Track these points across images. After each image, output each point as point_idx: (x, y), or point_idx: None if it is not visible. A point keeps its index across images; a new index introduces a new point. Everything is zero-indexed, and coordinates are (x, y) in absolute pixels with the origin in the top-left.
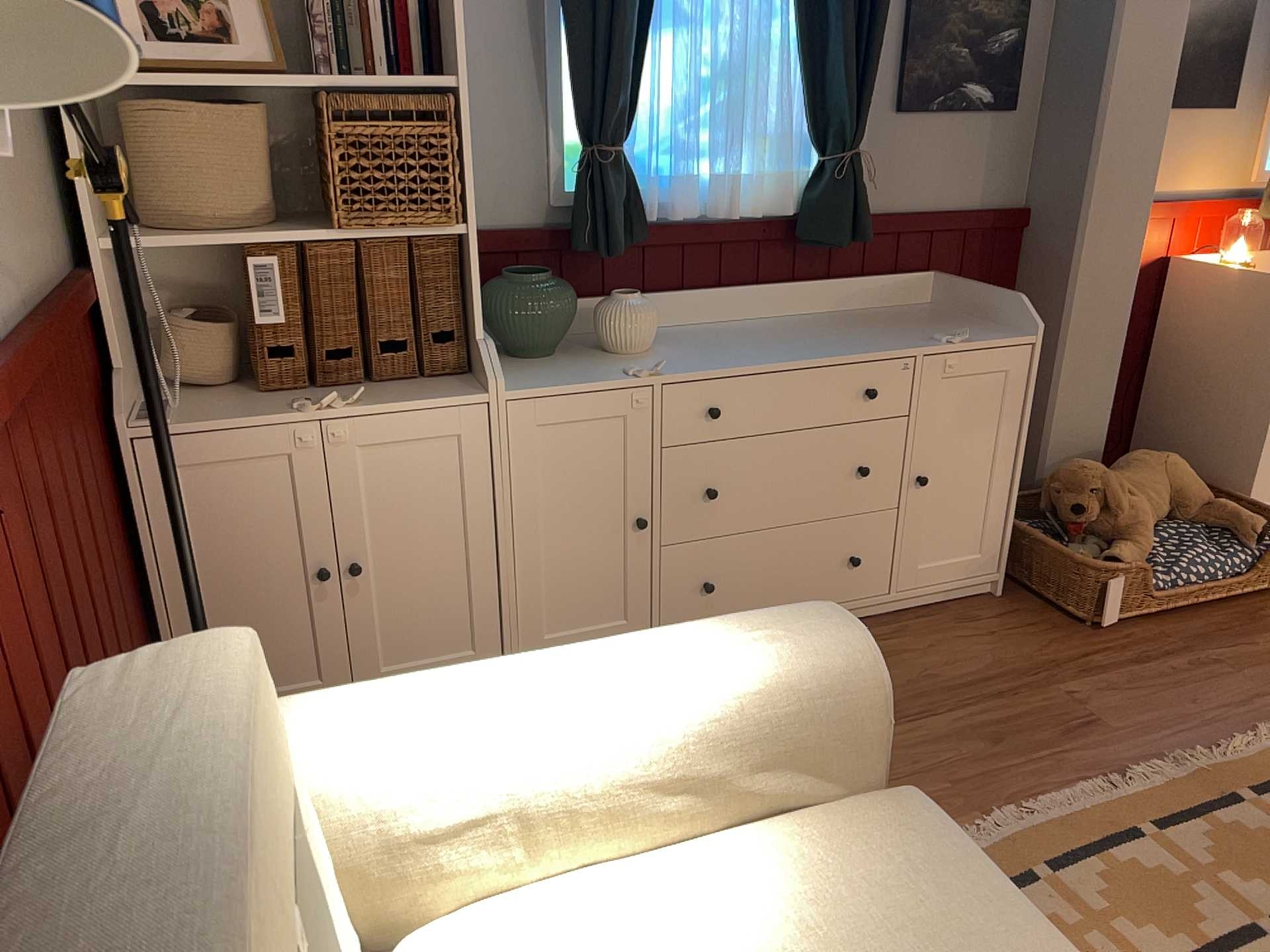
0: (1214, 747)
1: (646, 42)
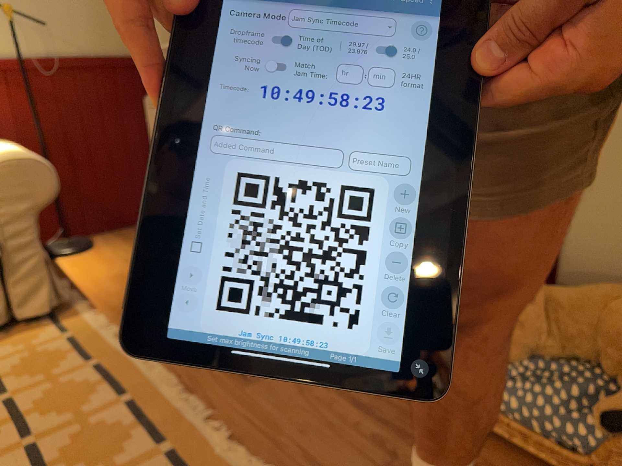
0: (231, 439)
1: None
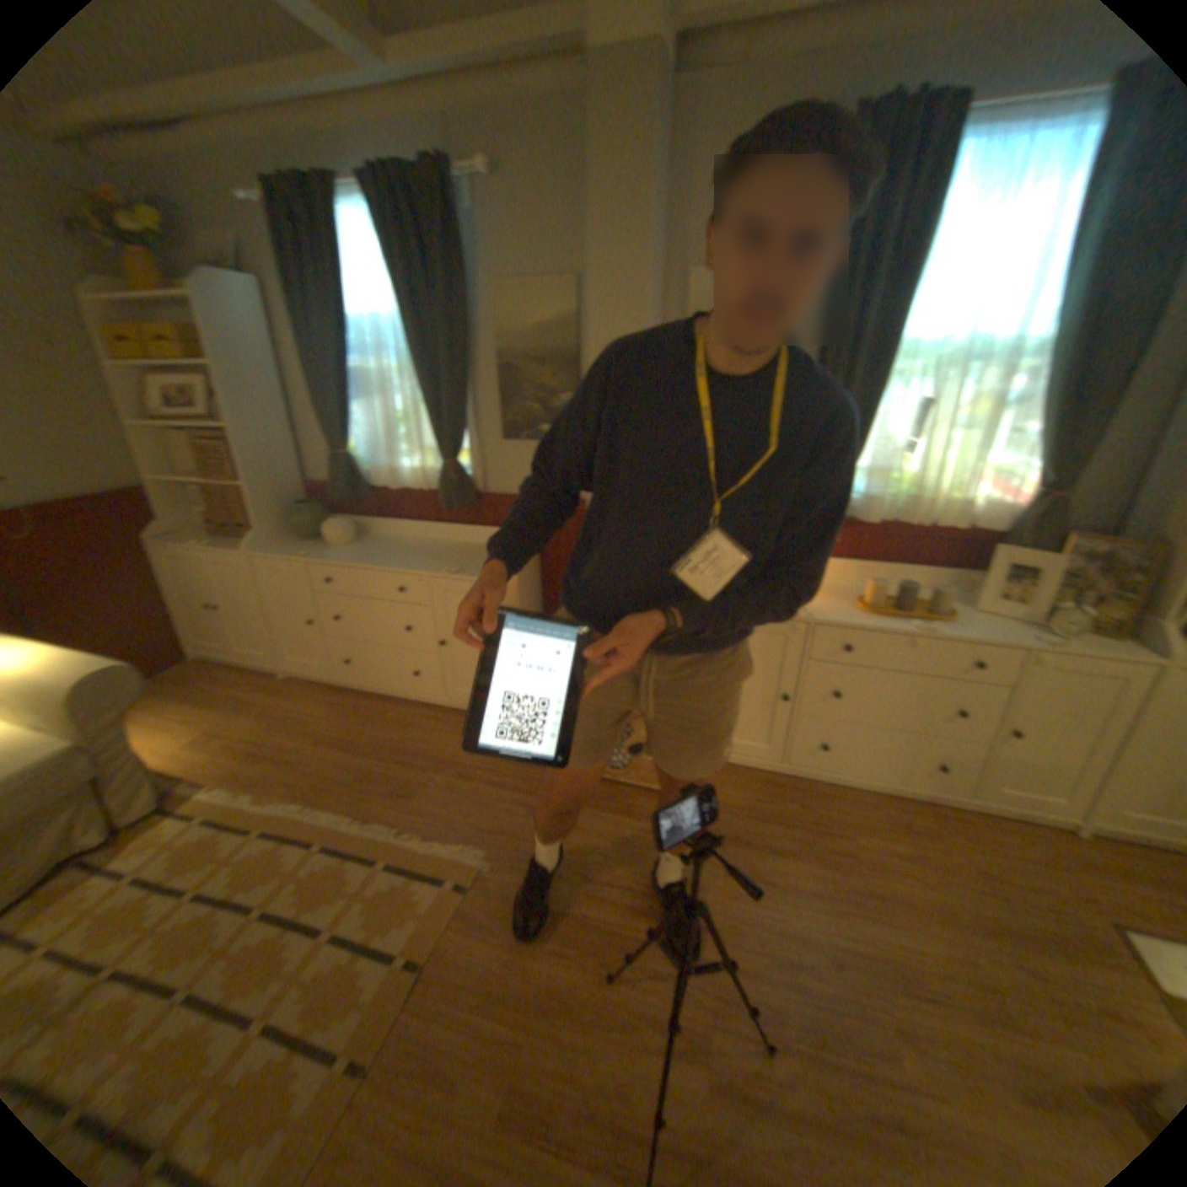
0: (420, 842)
1: (348, 403)
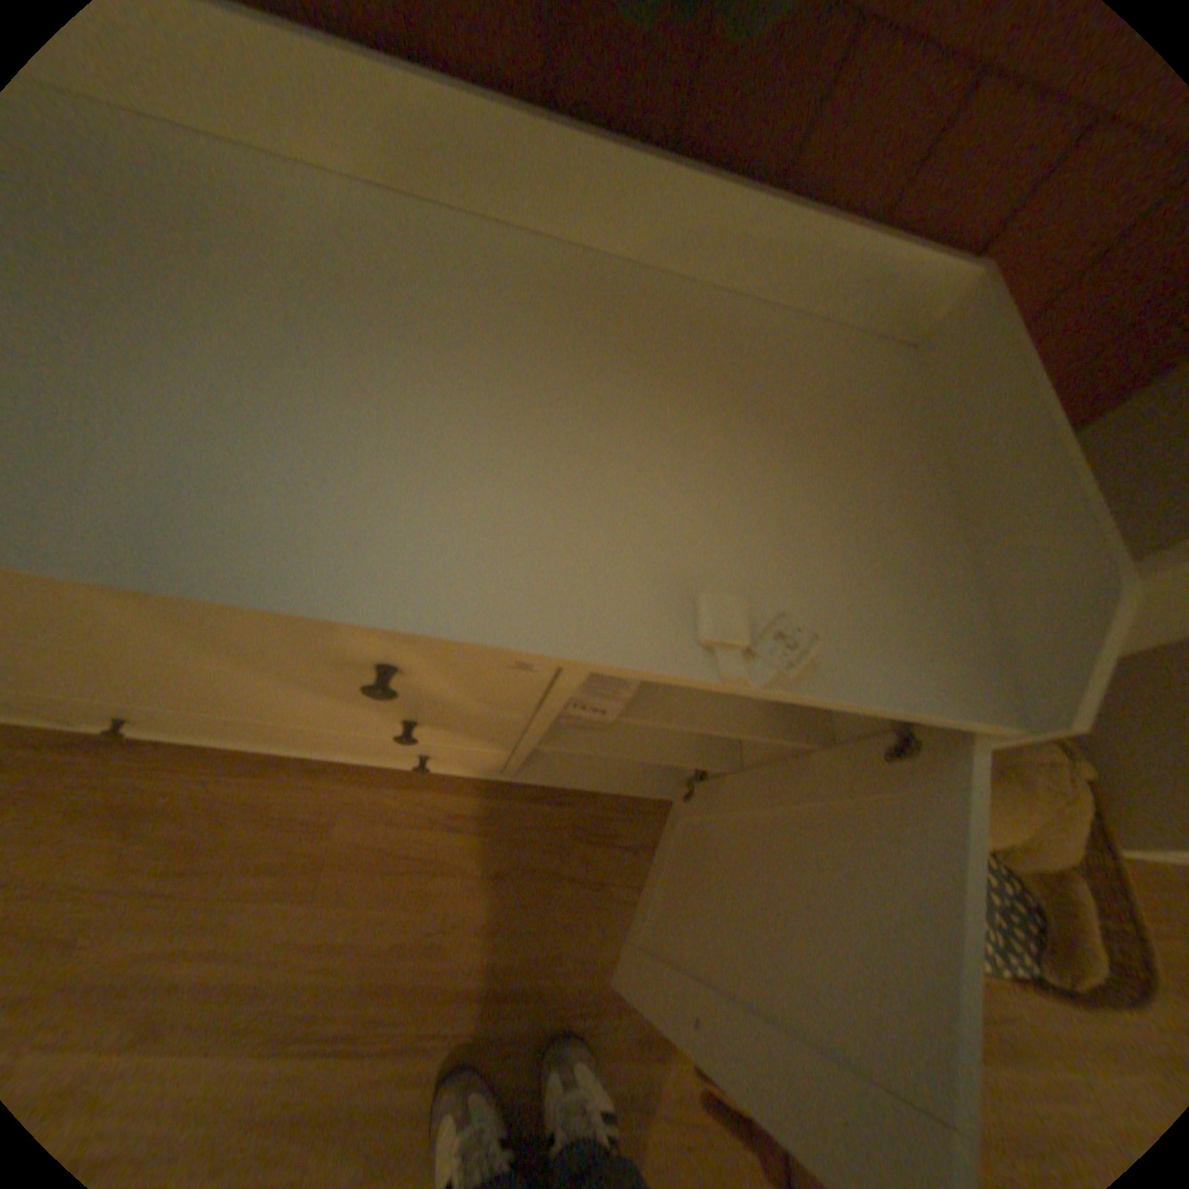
0: None
1: None
